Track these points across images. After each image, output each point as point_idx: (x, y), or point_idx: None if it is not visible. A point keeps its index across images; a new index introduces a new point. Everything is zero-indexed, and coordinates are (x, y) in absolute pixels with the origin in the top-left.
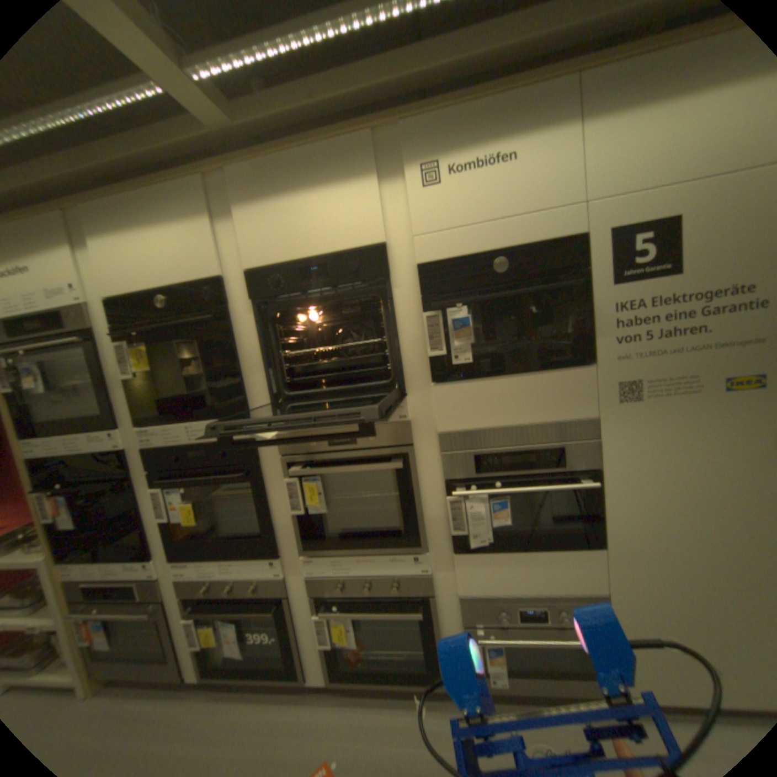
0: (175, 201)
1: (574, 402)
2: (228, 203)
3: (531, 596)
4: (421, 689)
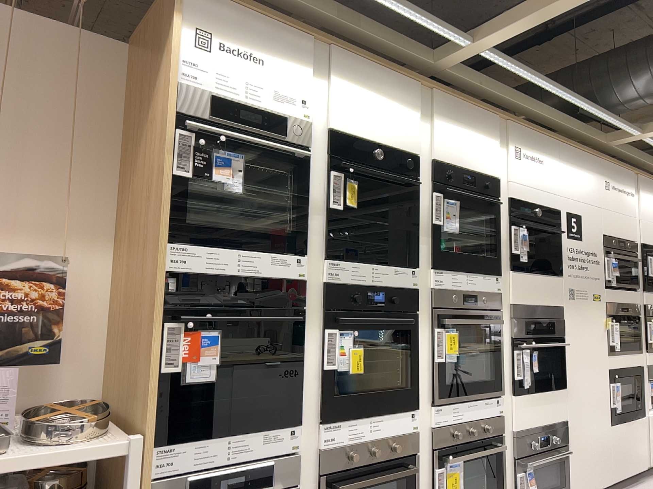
0: (405, 92)
1: (556, 295)
2: (432, 113)
3: (542, 423)
4: None
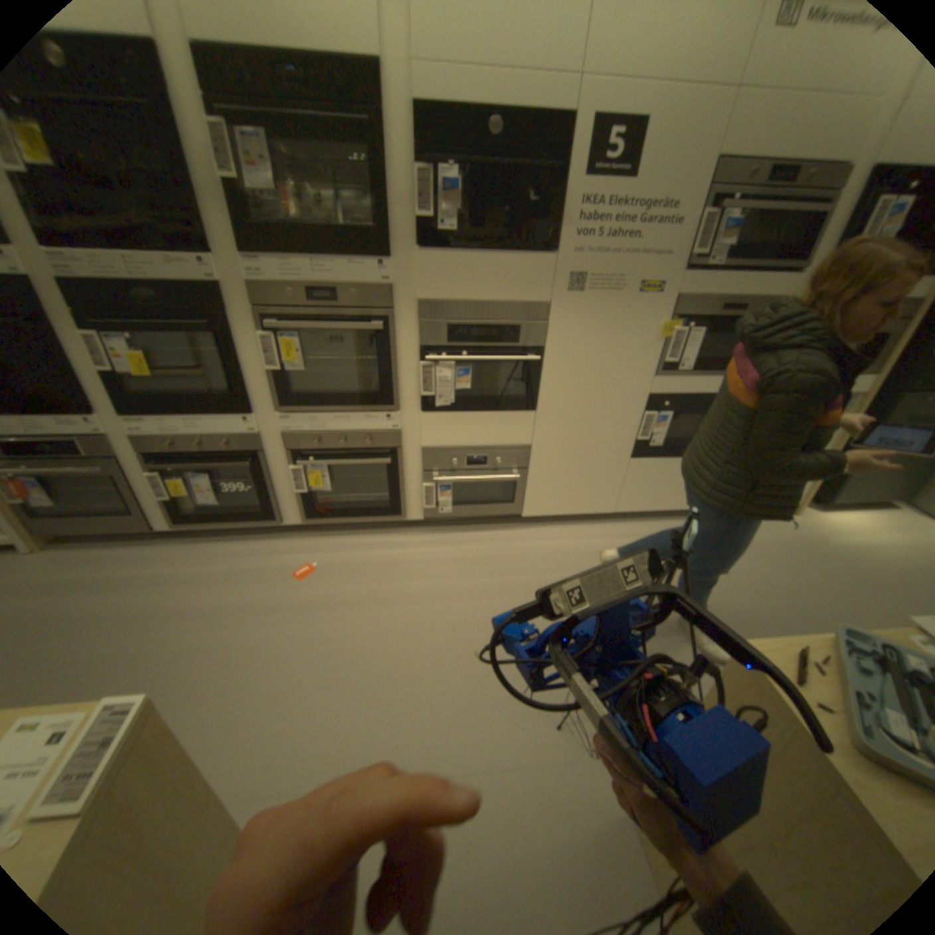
0: None
1: (535, 286)
2: None
3: (477, 446)
4: (386, 518)
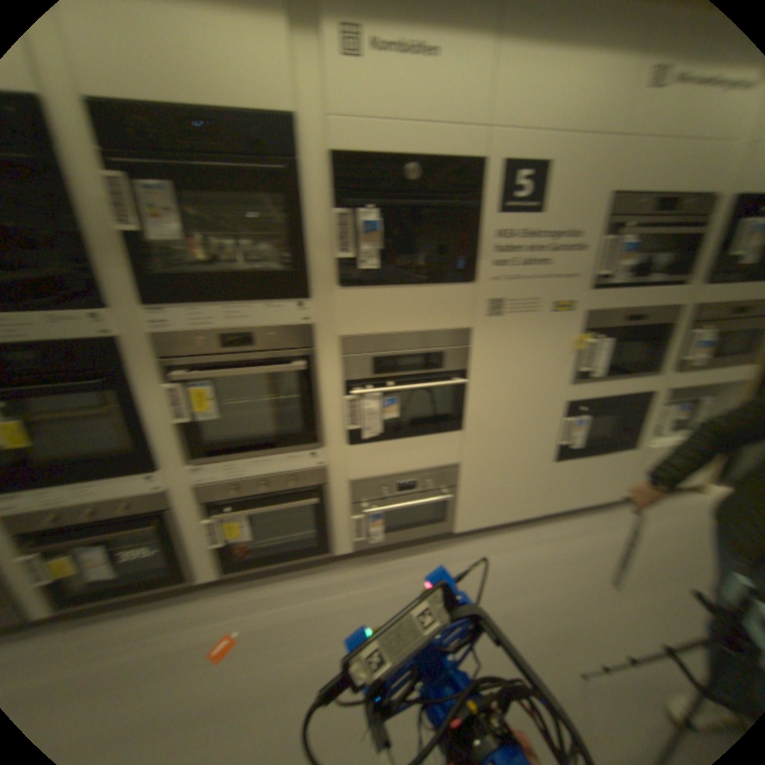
0: None
1: (459, 313)
2: None
3: (409, 471)
4: (315, 557)
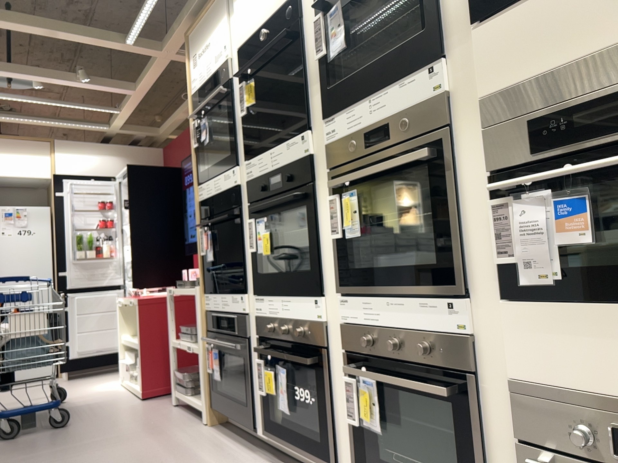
0: None
1: None
2: None
3: None
4: None
